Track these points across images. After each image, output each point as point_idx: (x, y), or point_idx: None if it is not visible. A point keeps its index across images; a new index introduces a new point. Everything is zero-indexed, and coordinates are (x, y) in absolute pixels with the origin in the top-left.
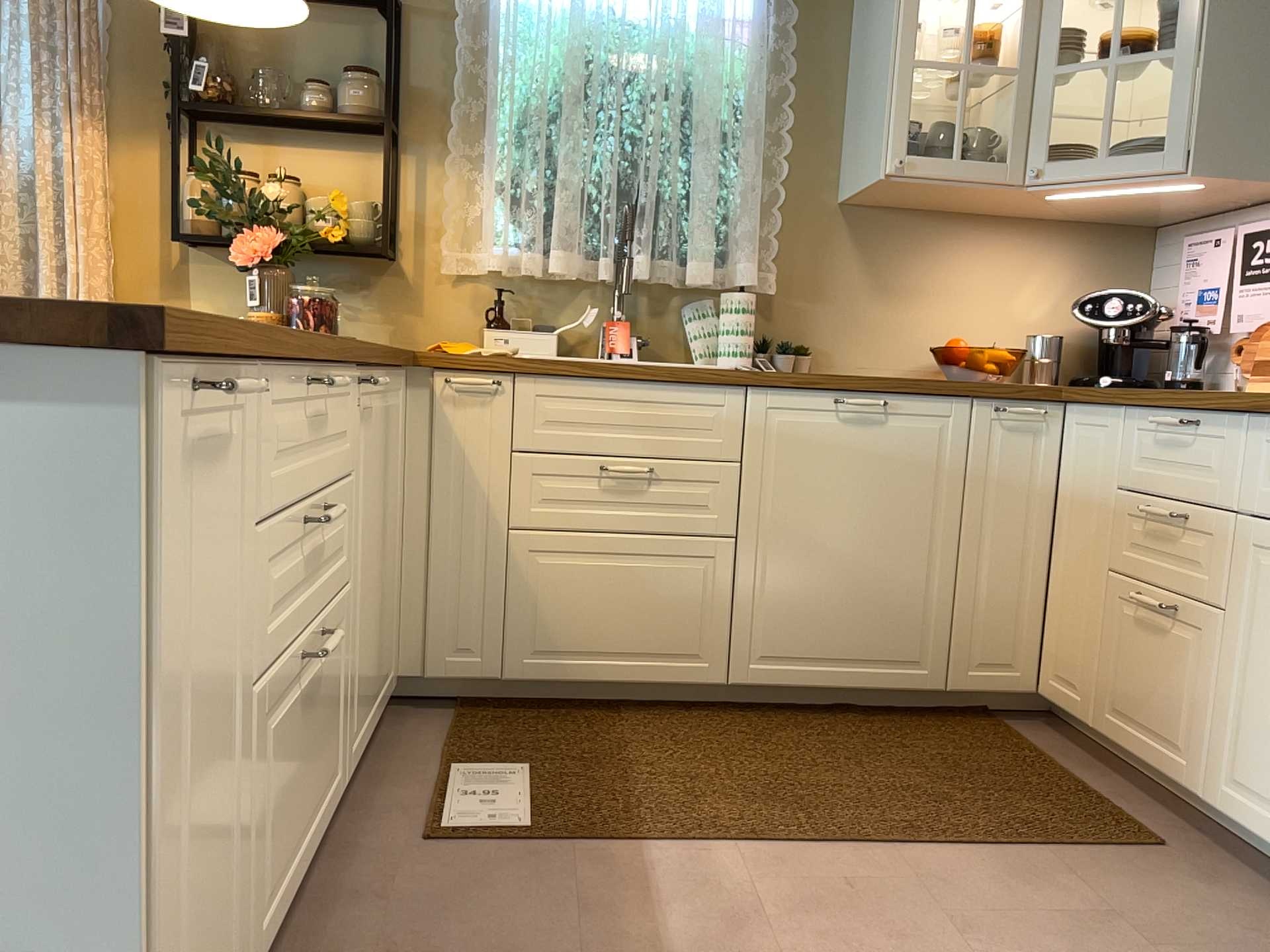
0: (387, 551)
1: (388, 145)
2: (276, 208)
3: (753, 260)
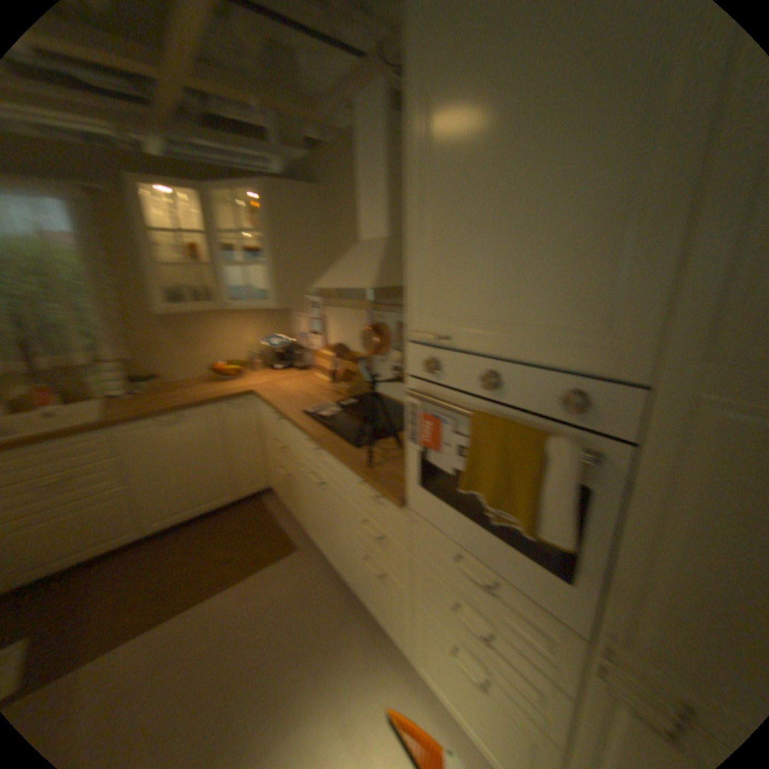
0: None
1: None
2: None
3: (105, 344)
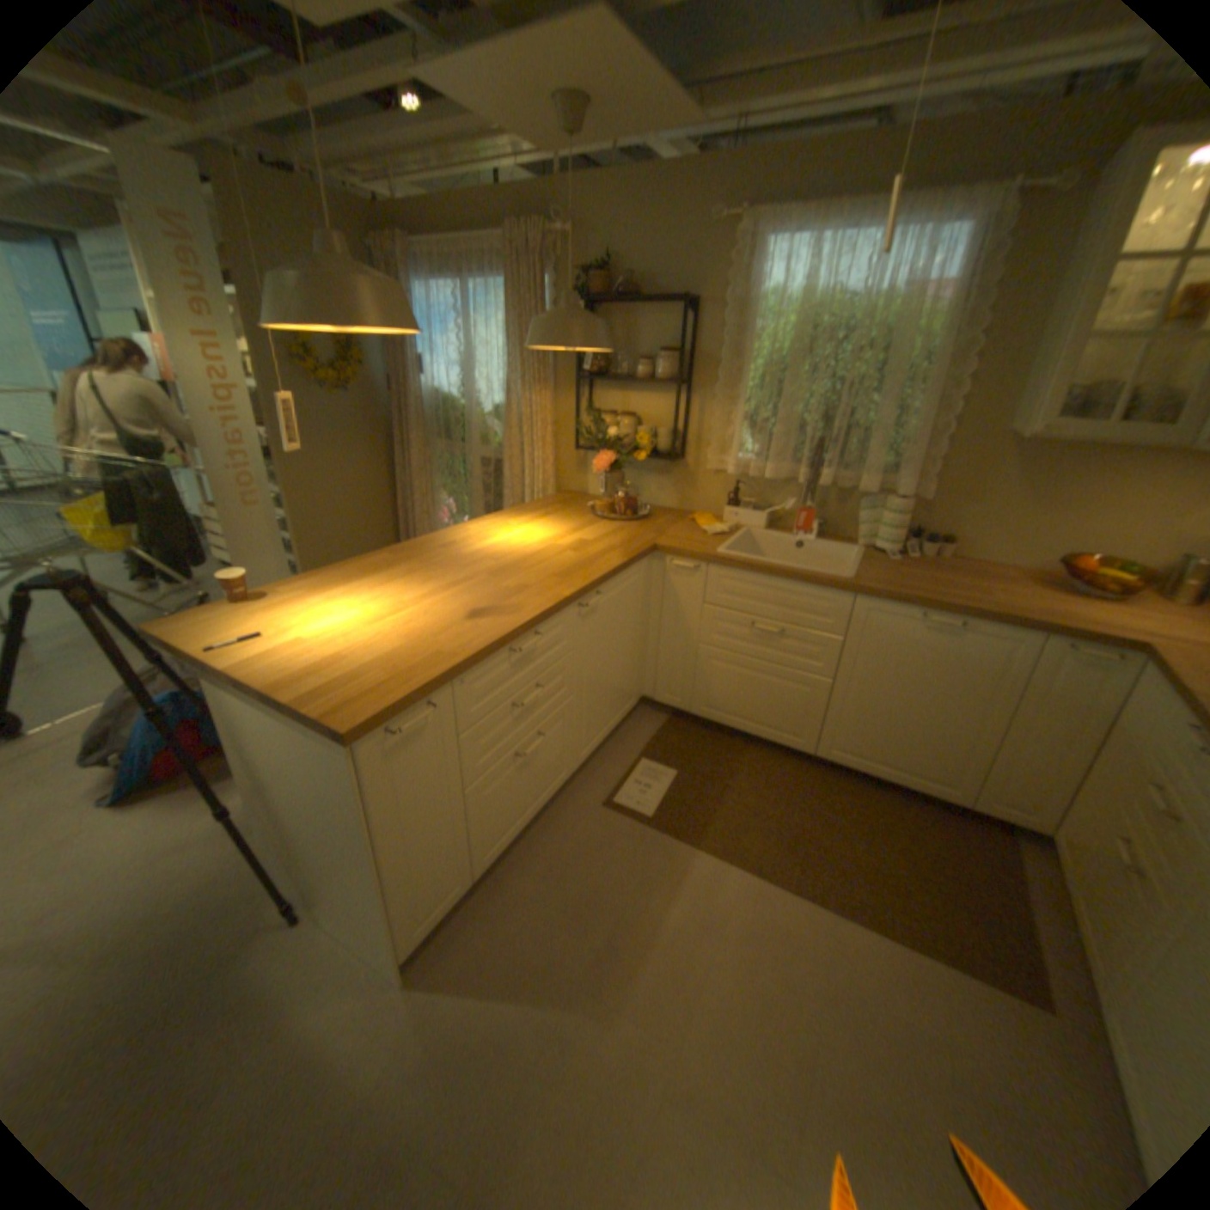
0: (624, 653)
1: (676, 397)
2: (614, 438)
3: (920, 472)
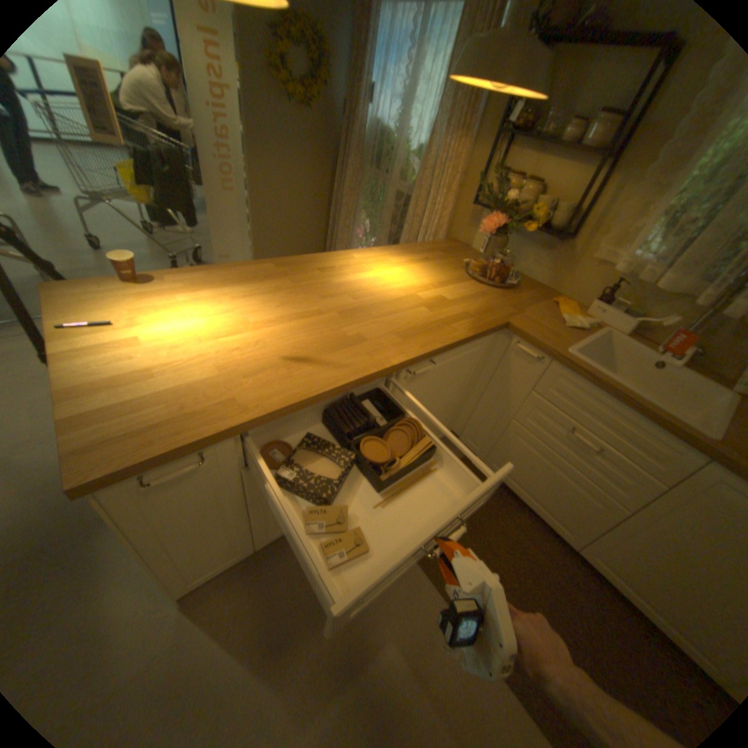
0: (445, 404)
1: (598, 170)
2: (513, 201)
3: None
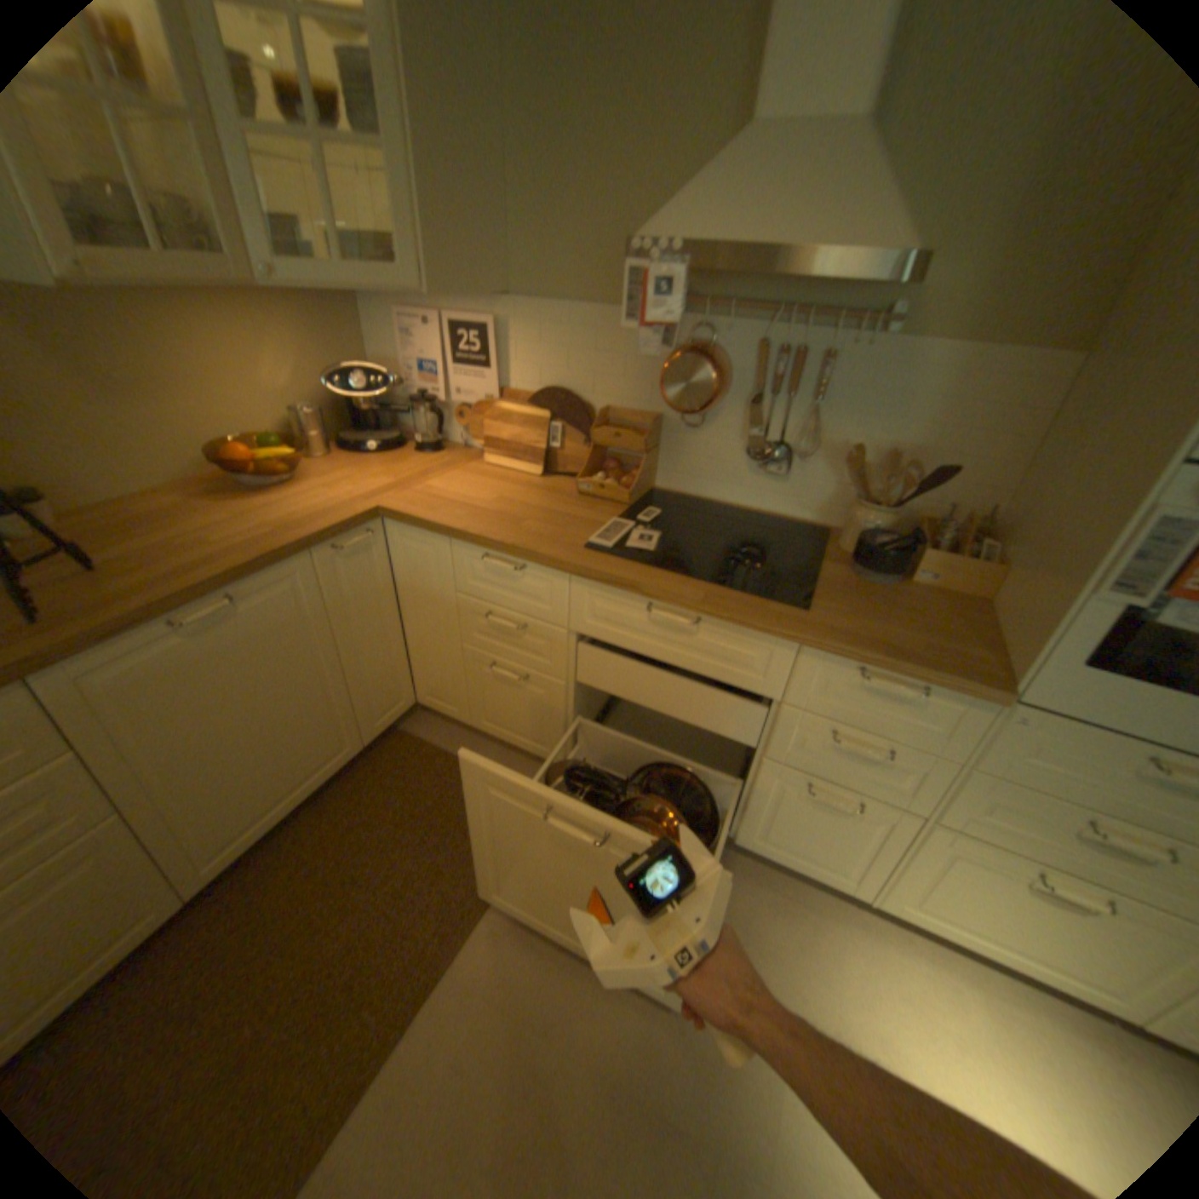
0: None
1: None
2: None
3: None
